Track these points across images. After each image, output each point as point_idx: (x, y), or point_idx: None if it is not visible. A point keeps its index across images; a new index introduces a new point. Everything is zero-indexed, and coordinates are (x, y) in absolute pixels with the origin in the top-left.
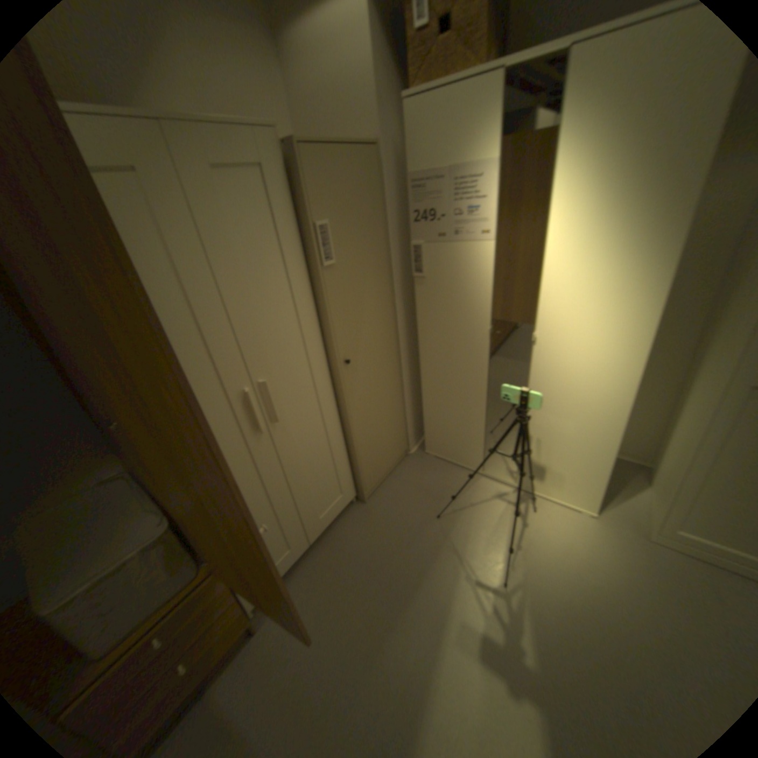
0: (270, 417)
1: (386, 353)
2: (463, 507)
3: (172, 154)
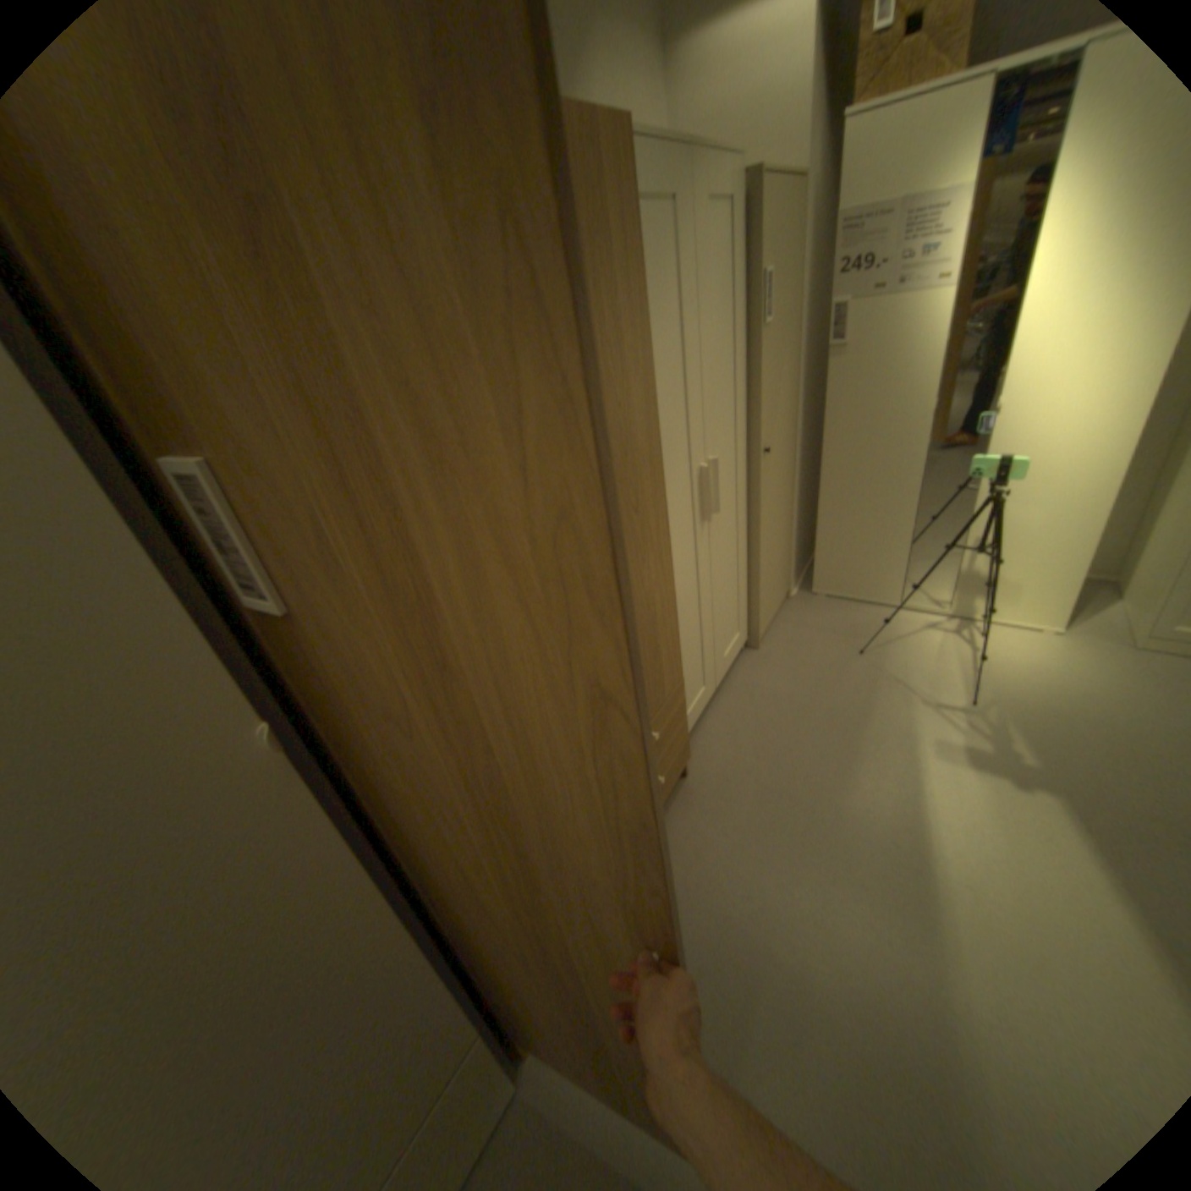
0: (714, 506)
1: (790, 449)
2: (889, 641)
3: (694, 183)
